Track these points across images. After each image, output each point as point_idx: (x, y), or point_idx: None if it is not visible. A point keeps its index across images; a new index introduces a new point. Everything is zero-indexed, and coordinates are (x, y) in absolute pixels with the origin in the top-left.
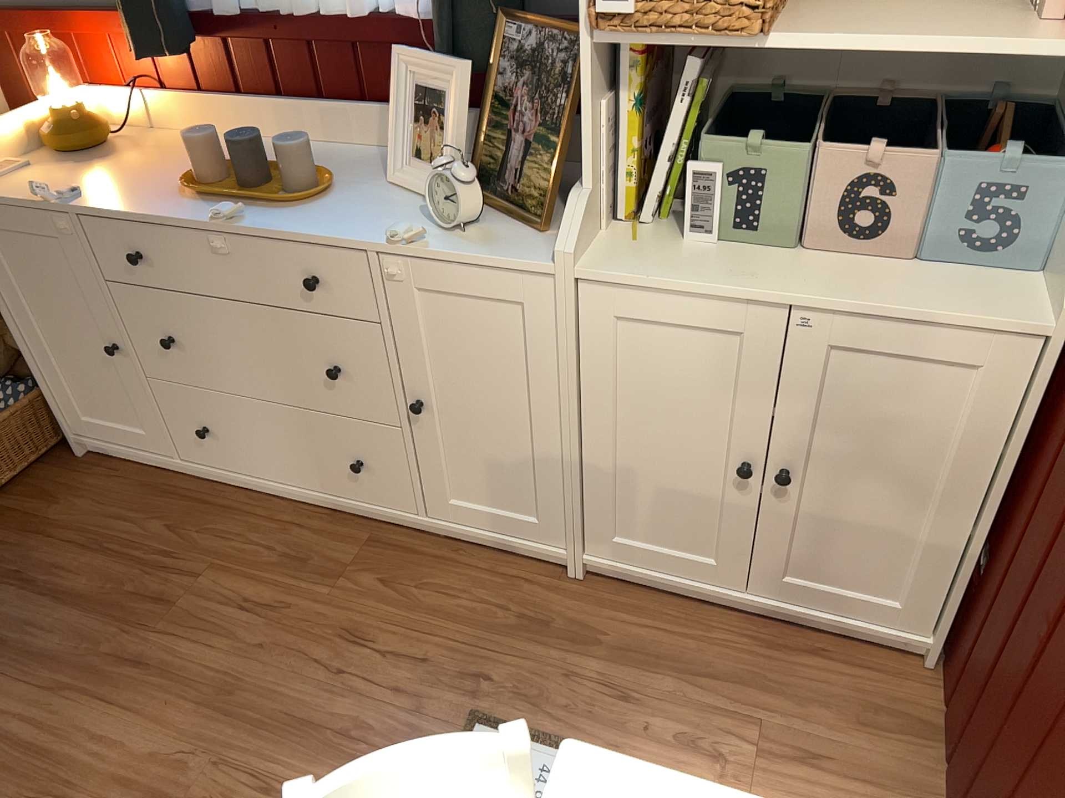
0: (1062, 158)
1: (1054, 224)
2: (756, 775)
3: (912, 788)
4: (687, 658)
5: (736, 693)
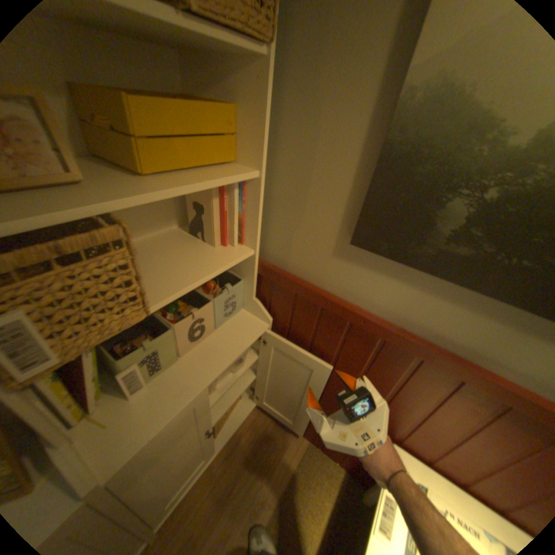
0: (237, 276)
1: (246, 295)
2: (276, 492)
3: (292, 438)
4: (224, 496)
5: (245, 481)
